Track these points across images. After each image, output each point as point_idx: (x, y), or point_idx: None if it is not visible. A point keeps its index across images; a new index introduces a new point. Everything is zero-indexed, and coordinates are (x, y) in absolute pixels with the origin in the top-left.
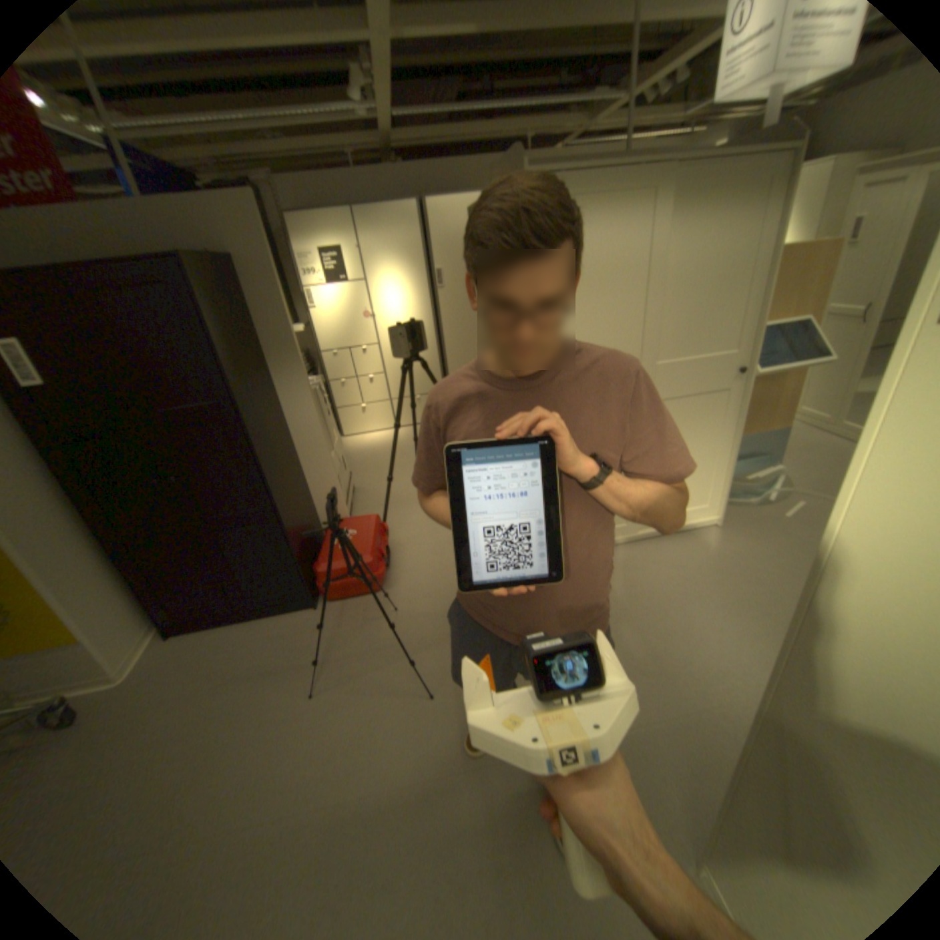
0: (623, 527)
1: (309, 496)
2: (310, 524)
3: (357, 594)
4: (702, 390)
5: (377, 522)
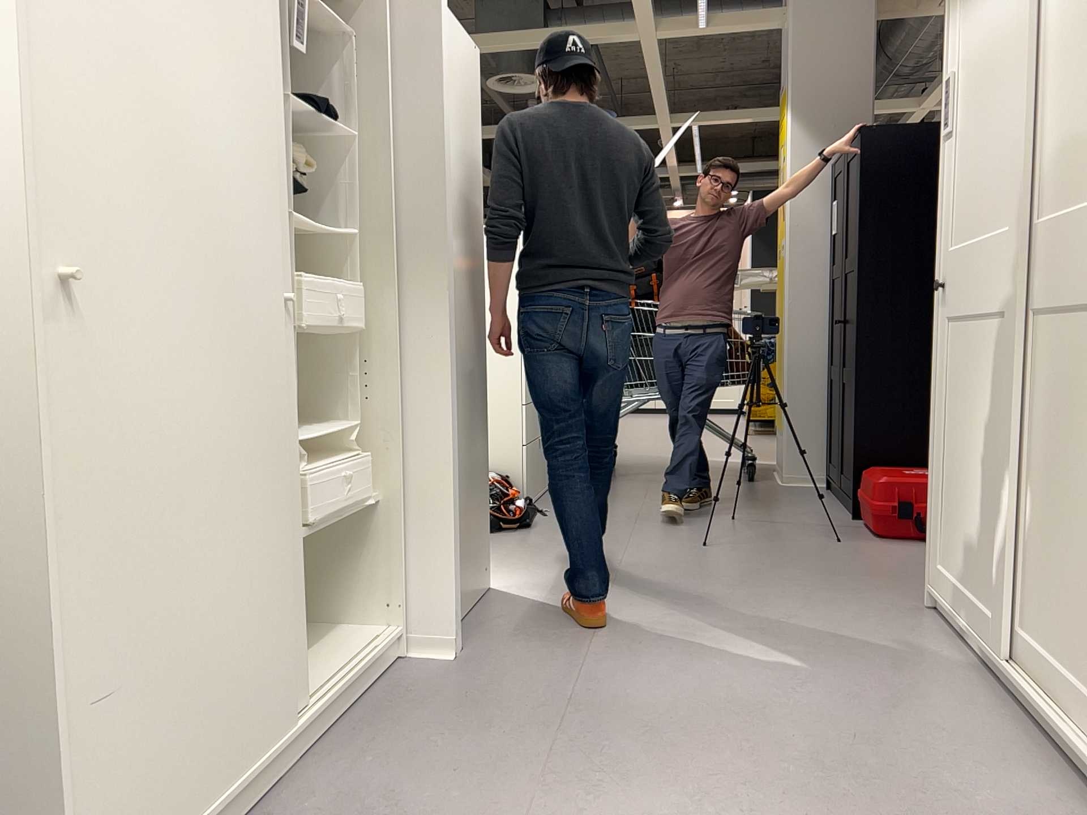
0: (983, 614)
1: None
2: None
3: (863, 520)
4: (1086, 295)
5: None
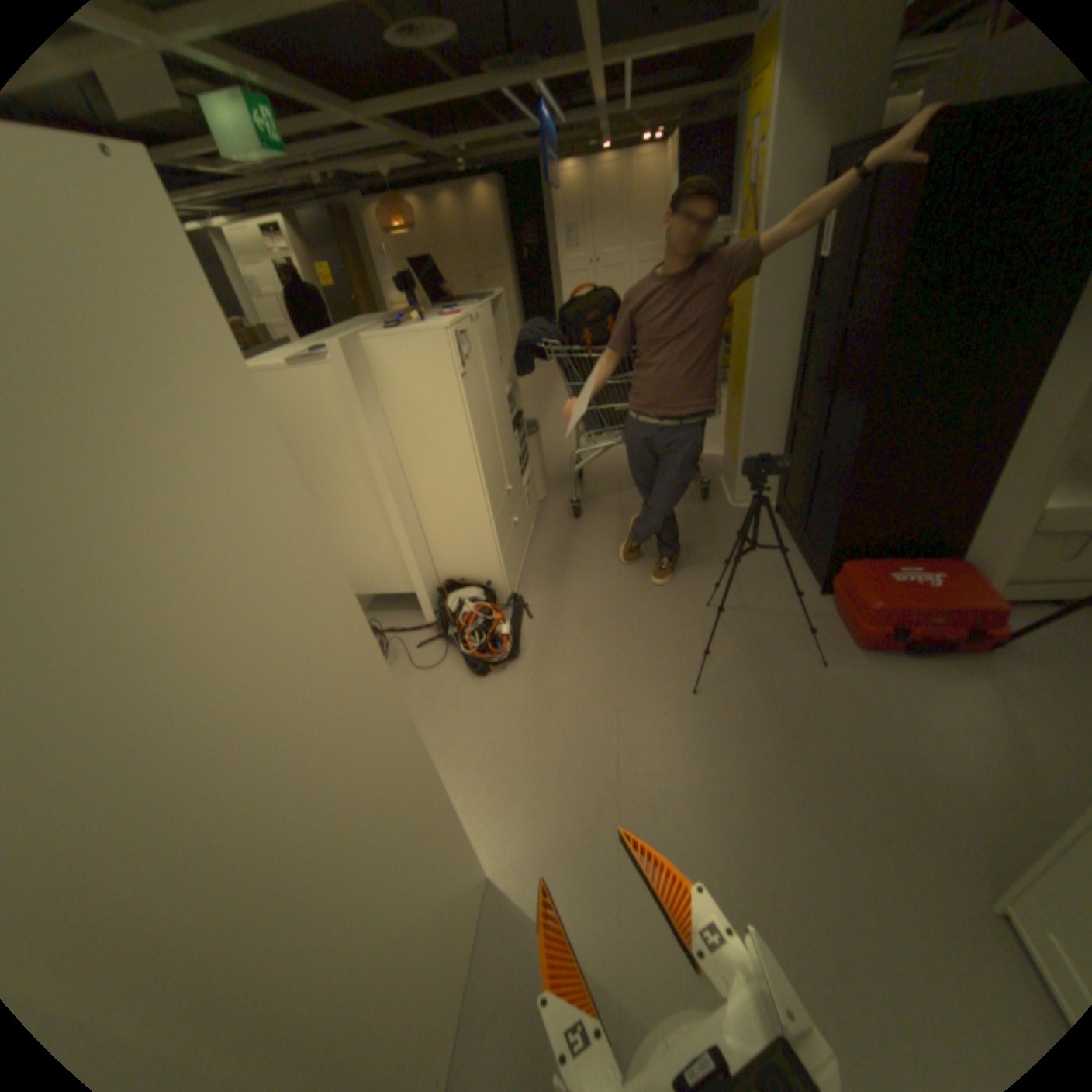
0: None
1: (979, 511)
2: (927, 533)
3: (846, 623)
4: None
5: (986, 611)
